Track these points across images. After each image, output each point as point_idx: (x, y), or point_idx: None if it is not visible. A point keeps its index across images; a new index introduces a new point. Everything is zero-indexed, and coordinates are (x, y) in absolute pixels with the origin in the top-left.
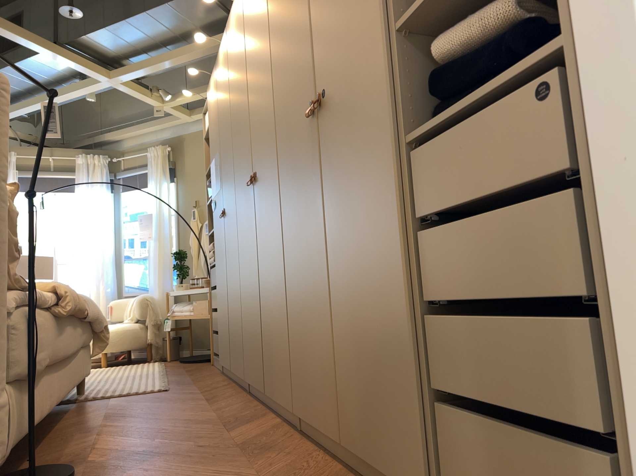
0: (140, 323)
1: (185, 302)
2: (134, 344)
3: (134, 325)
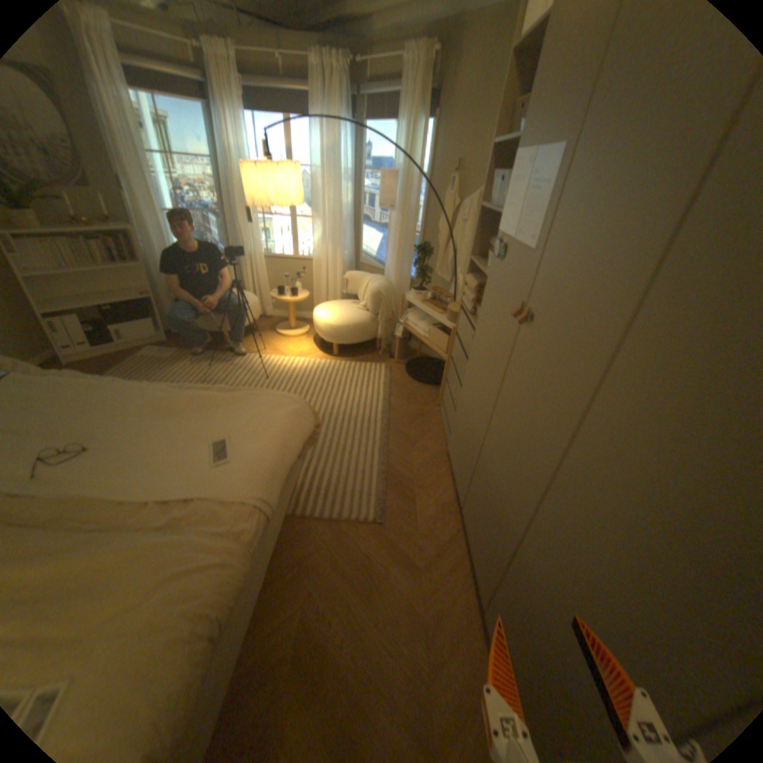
0: (366, 317)
1: (416, 312)
2: (358, 342)
3: (360, 322)
